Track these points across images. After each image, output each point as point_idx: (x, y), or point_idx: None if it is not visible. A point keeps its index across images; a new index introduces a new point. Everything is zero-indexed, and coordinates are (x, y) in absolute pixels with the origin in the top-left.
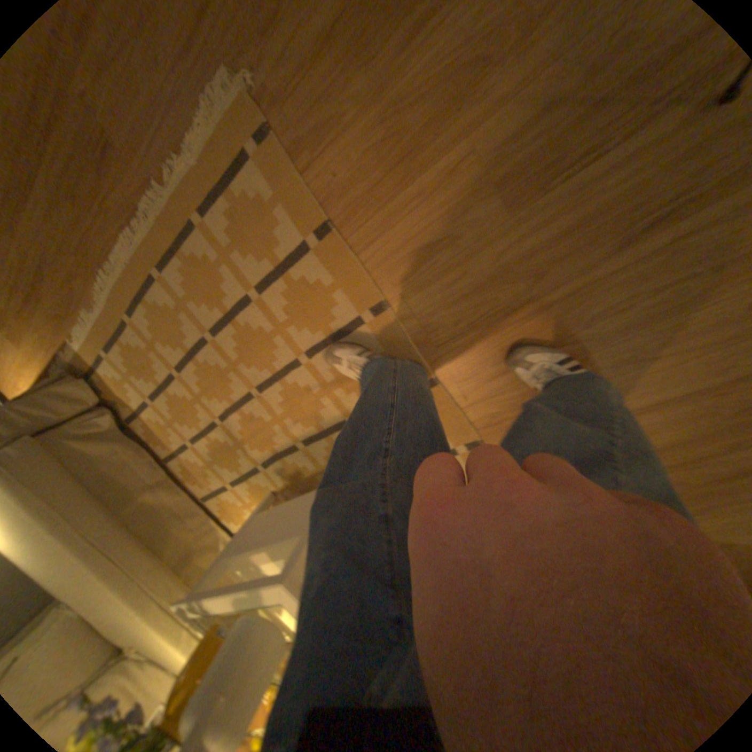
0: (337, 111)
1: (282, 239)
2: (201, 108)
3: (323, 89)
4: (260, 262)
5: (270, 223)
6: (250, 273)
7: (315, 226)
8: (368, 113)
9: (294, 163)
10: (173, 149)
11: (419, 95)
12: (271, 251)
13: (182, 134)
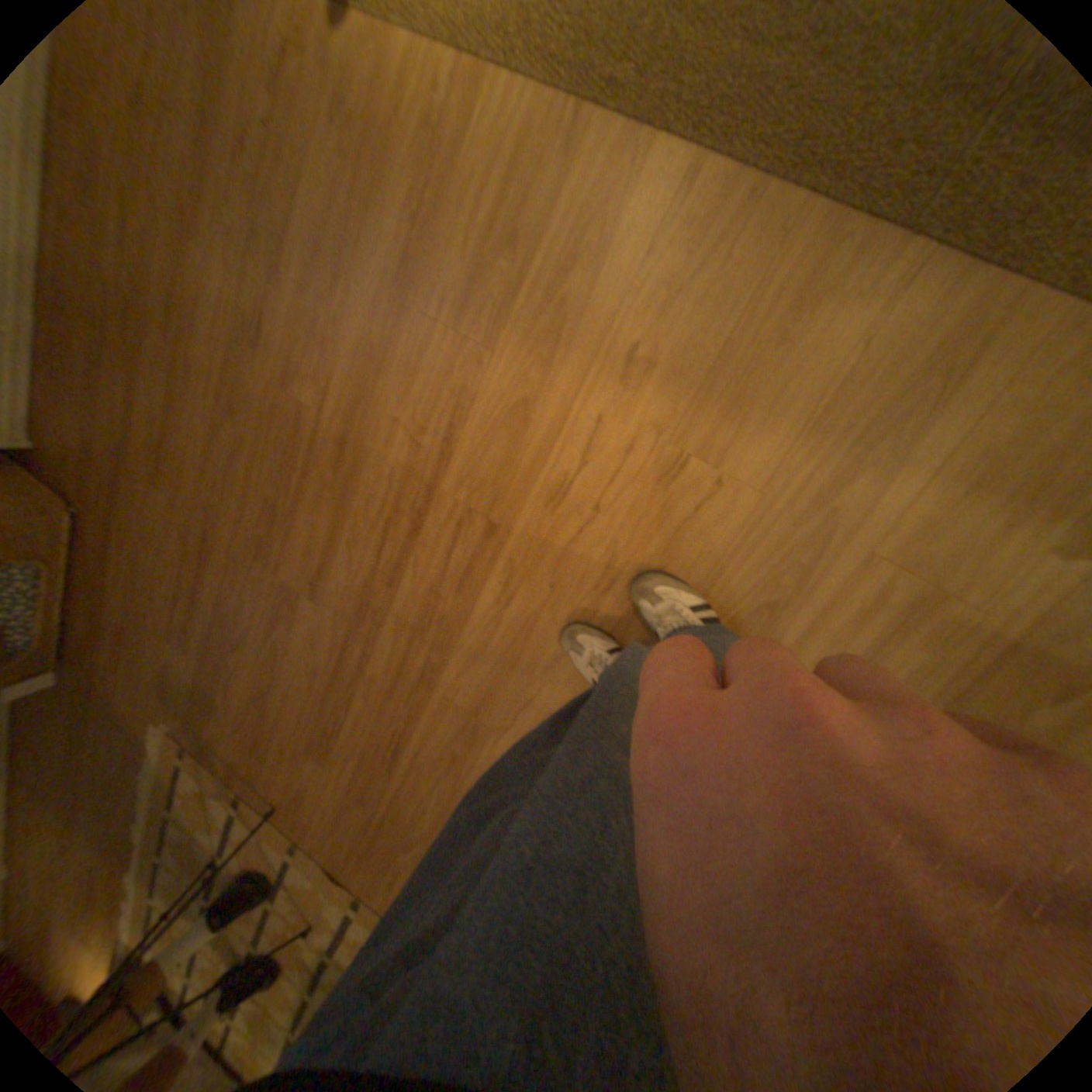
0: (203, 731)
1: (209, 815)
2: (137, 749)
3: (192, 722)
4: (204, 834)
5: (198, 806)
6: (202, 844)
7: (222, 801)
8: (218, 728)
9: (195, 765)
10: (133, 773)
11: (236, 713)
12: (206, 825)
13: (135, 764)
